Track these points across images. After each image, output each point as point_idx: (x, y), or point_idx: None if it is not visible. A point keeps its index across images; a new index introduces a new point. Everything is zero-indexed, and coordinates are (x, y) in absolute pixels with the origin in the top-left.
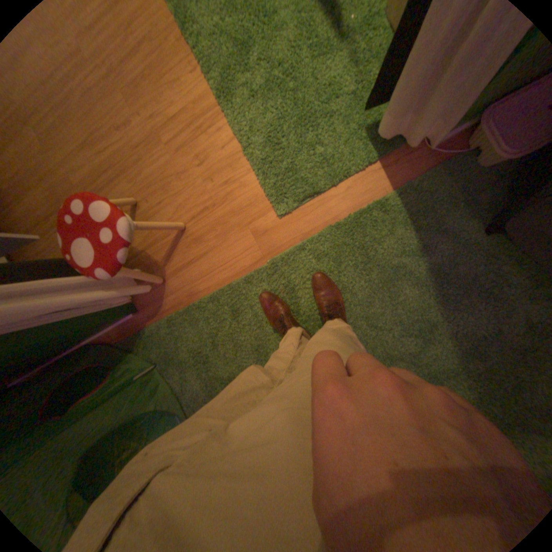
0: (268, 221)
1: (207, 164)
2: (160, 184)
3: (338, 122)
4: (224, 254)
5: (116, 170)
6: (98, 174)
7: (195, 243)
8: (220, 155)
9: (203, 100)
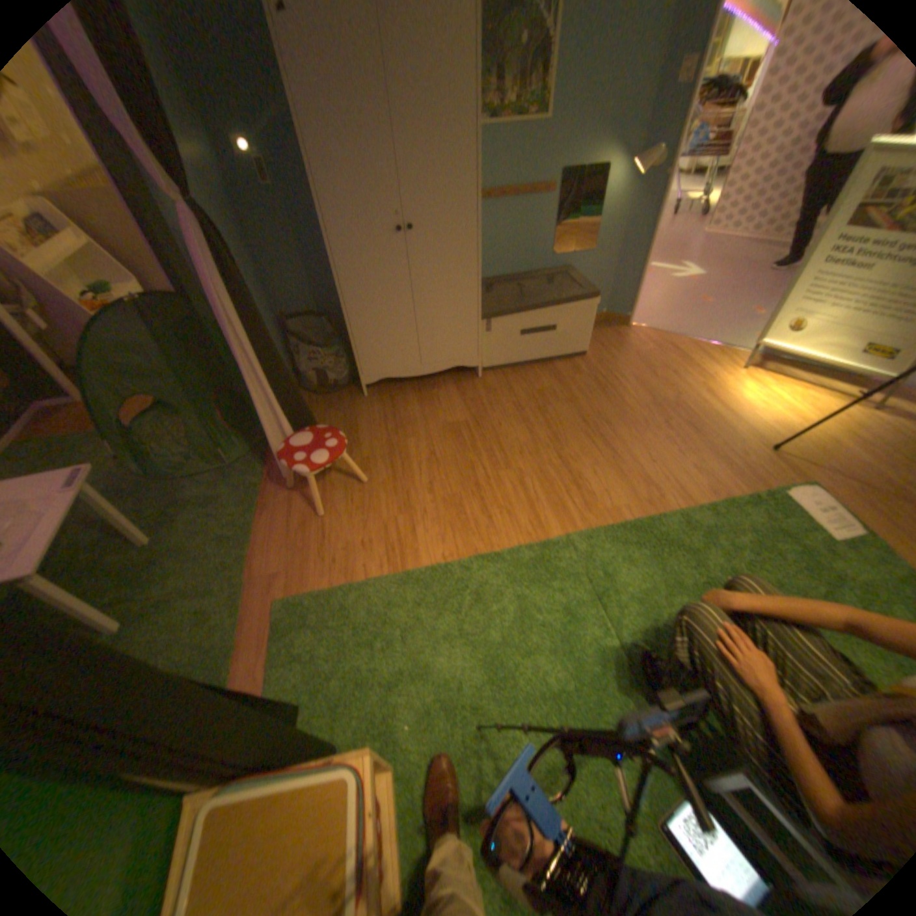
0: (271, 595)
1: (354, 553)
2: (362, 509)
3: (312, 690)
4: (272, 548)
5: (394, 478)
6: (399, 463)
7: (297, 526)
8: (354, 567)
9: (410, 564)
